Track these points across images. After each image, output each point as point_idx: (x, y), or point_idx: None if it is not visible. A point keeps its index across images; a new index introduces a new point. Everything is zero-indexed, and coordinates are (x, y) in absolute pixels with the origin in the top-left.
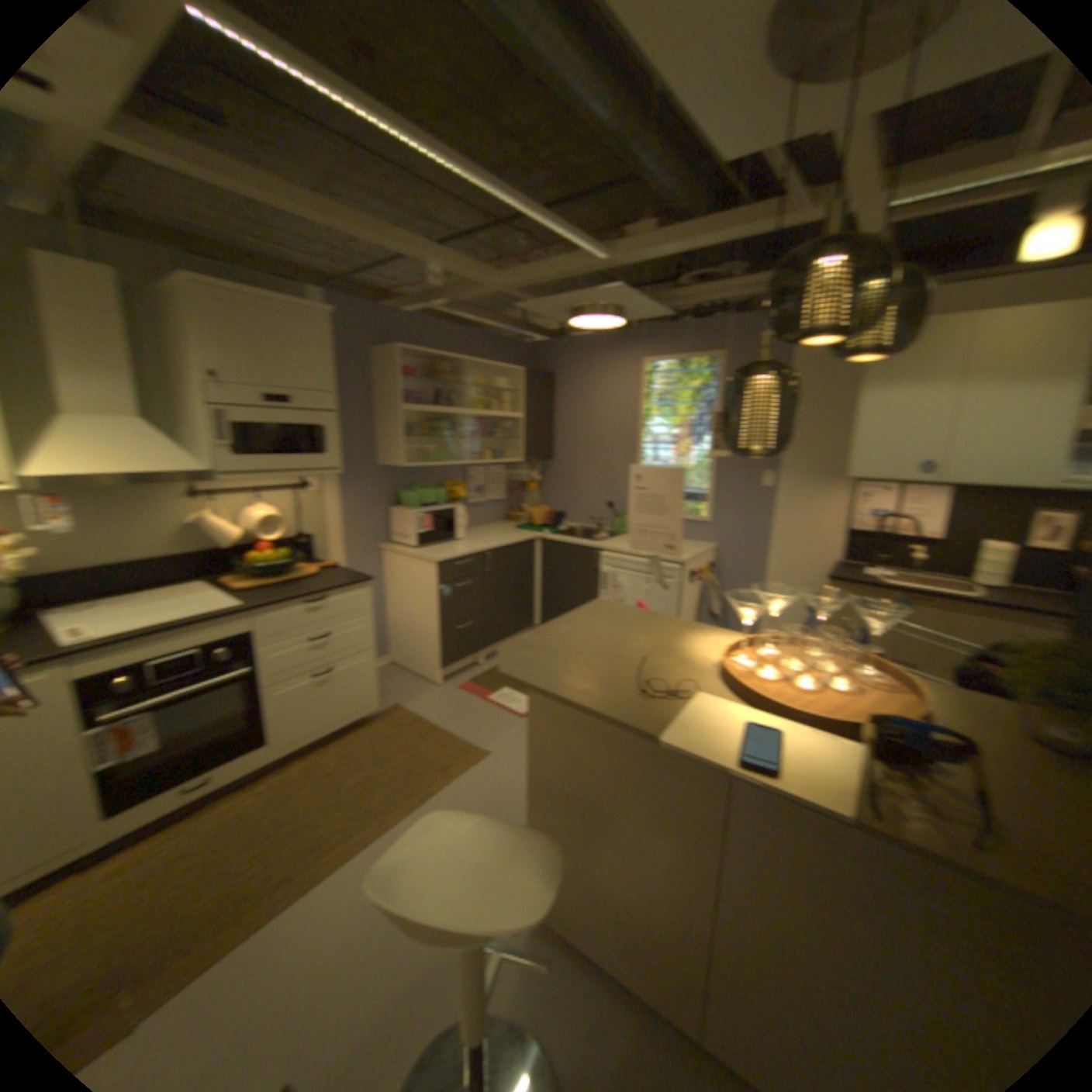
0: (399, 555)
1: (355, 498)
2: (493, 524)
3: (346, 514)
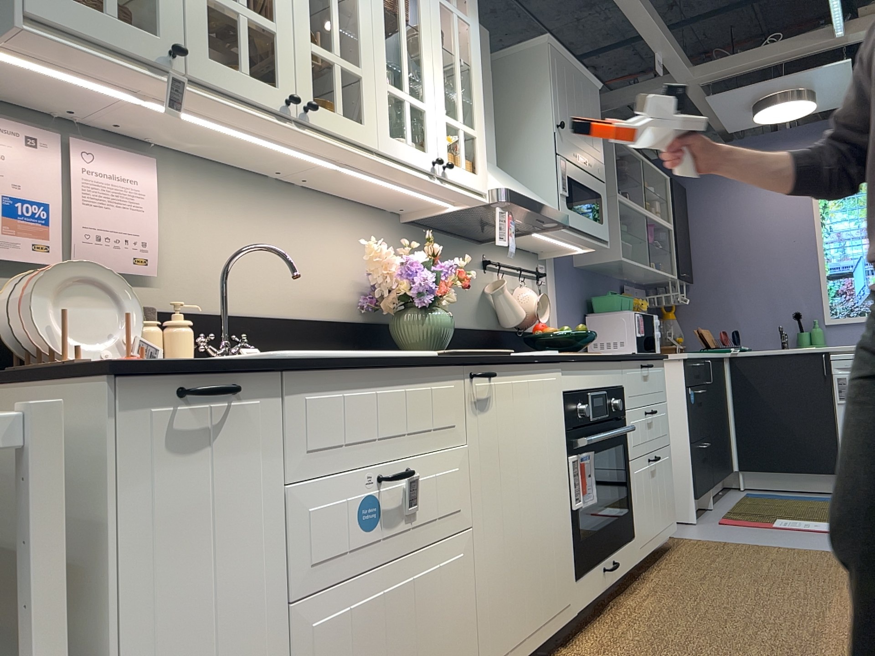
0: None
1: (563, 299)
2: None
3: (559, 315)
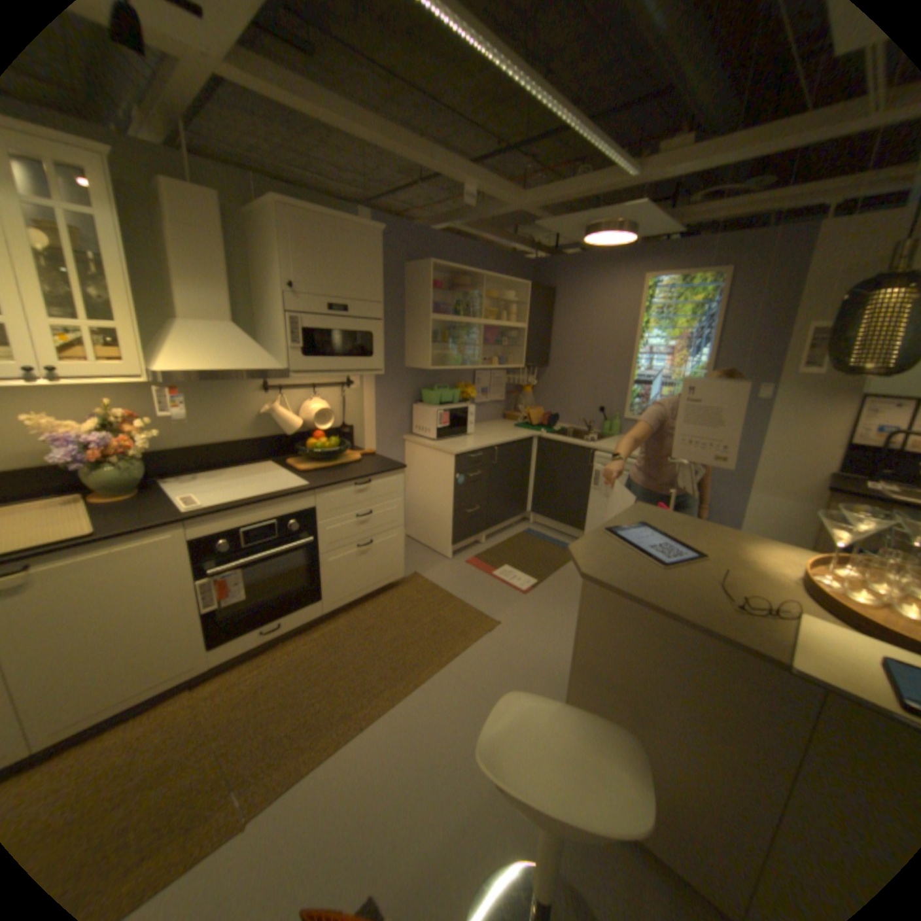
0: (416, 445)
1: (383, 395)
2: (490, 421)
3: (376, 409)
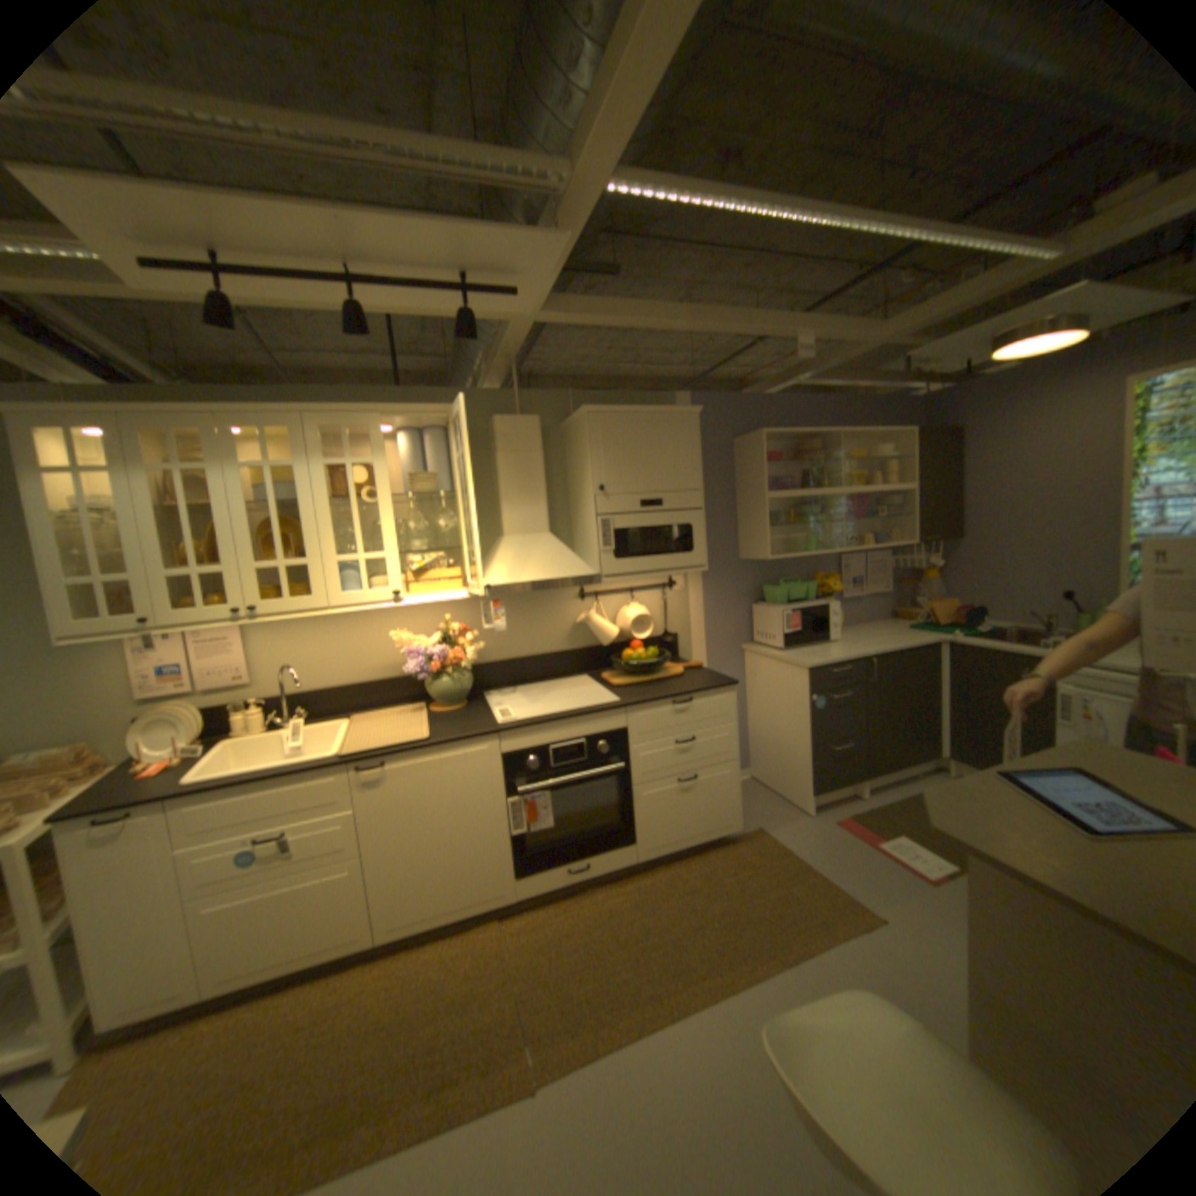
0: (757, 657)
1: (712, 596)
2: (871, 622)
3: (703, 612)
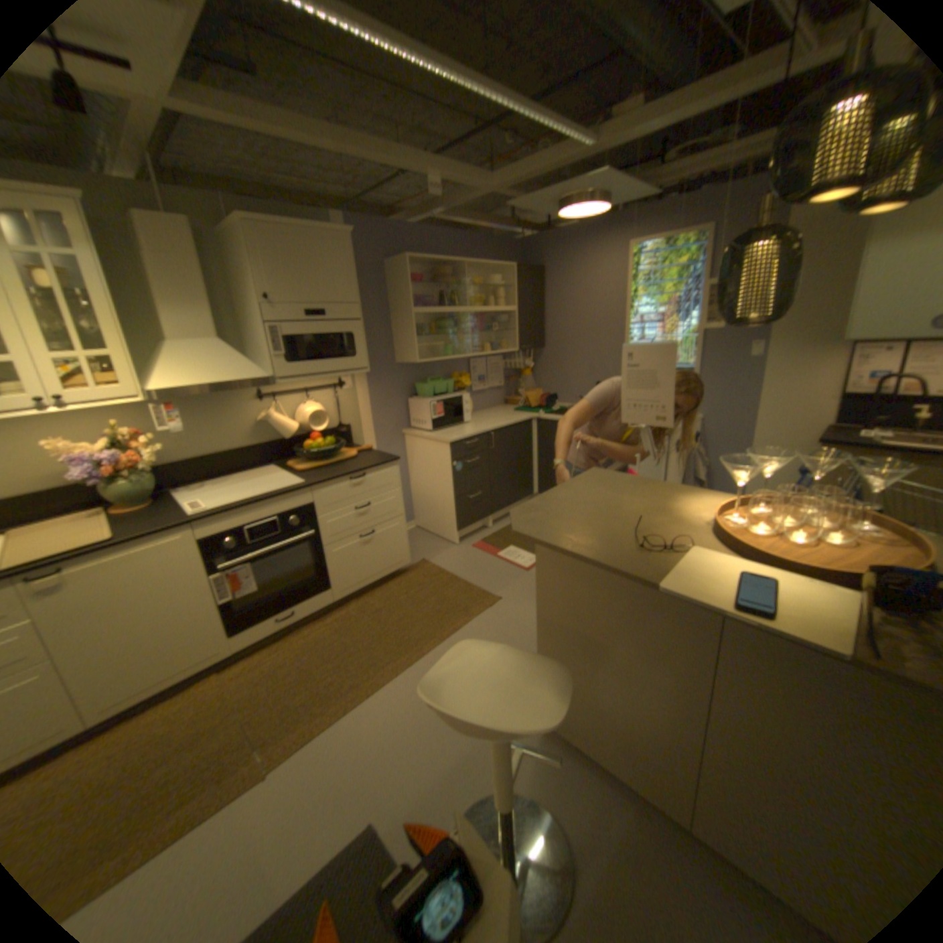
0: (415, 438)
1: (377, 392)
2: (492, 407)
3: (371, 406)
